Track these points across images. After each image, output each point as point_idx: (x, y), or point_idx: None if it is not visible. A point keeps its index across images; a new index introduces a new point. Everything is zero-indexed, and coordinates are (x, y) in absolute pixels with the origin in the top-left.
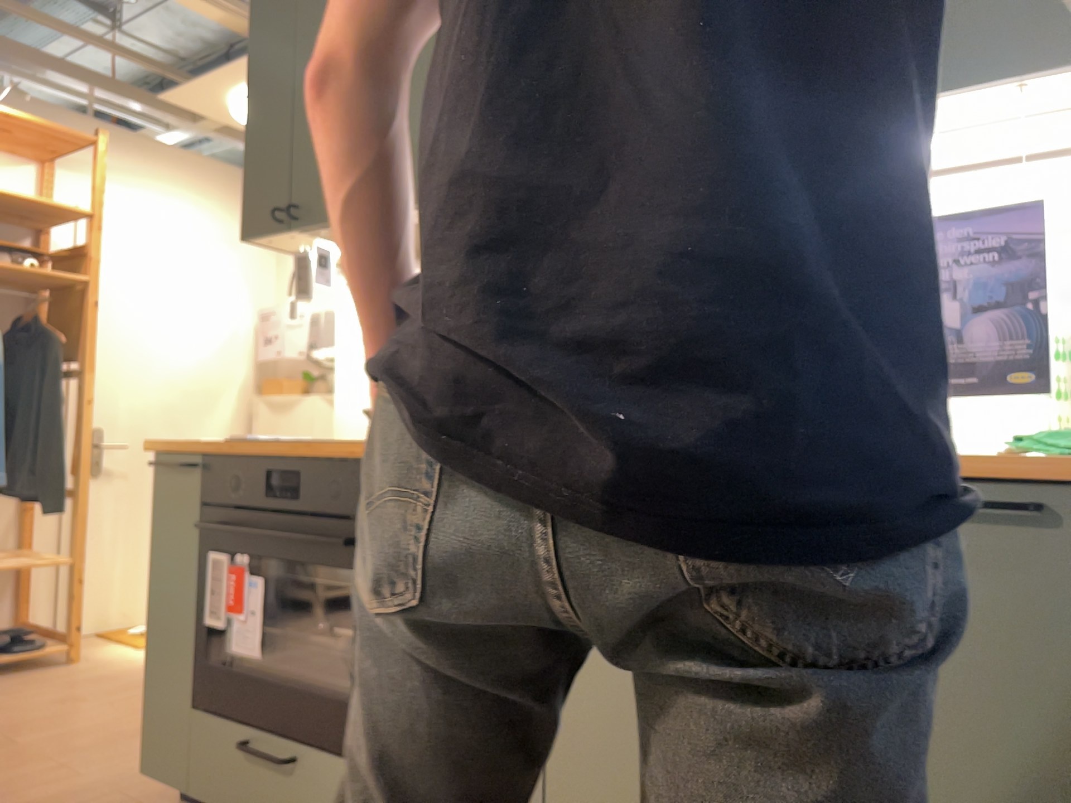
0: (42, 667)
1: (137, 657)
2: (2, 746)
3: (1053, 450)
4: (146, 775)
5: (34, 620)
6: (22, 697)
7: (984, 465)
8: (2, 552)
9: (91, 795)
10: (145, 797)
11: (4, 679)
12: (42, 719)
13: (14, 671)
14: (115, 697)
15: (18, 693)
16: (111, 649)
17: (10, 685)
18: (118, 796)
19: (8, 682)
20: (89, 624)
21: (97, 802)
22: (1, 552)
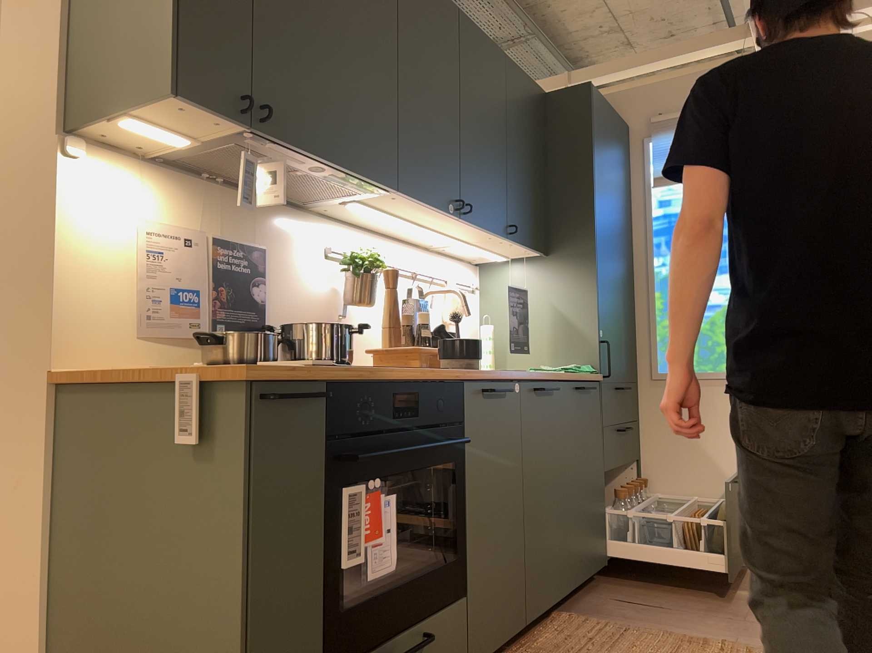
0: None
1: None
2: None
3: (584, 372)
4: None
5: None
6: None
7: (581, 376)
8: None
9: None
10: None
11: None
12: None
13: None
14: None
15: None
16: None
17: None
18: None
19: None
20: None
21: None
22: None
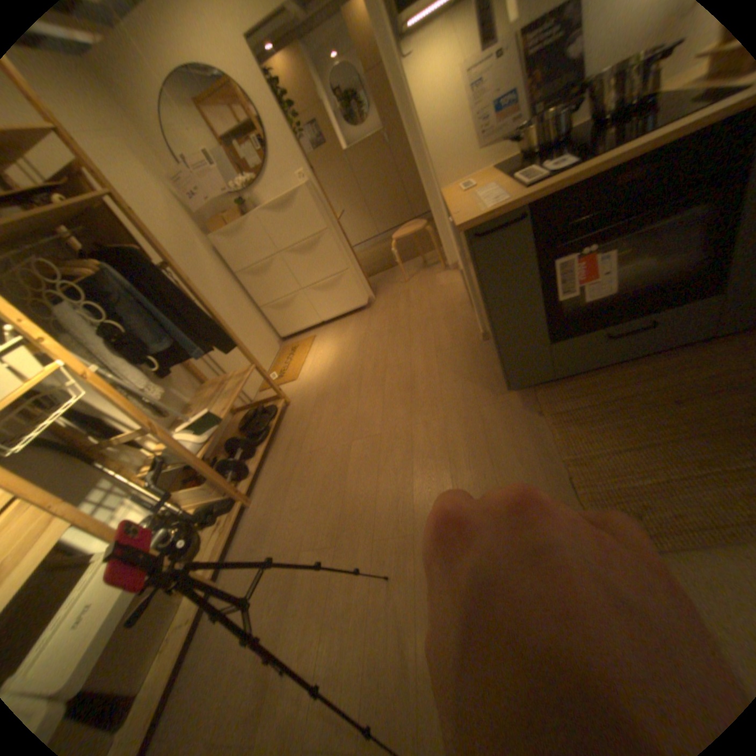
0: (283, 412)
1: (306, 380)
2: (375, 436)
3: None
4: (465, 395)
5: (236, 404)
6: (316, 423)
7: None
8: (206, 387)
9: (473, 414)
10: (493, 398)
11: (283, 426)
12: (354, 419)
13: (277, 422)
14: (352, 393)
15: (311, 423)
16: (286, 387)
17: (294, 425)
18: (483, 406)
19: (289, 426)
20: (253, 388)
21: (482, 413)
22: (201, 388)
